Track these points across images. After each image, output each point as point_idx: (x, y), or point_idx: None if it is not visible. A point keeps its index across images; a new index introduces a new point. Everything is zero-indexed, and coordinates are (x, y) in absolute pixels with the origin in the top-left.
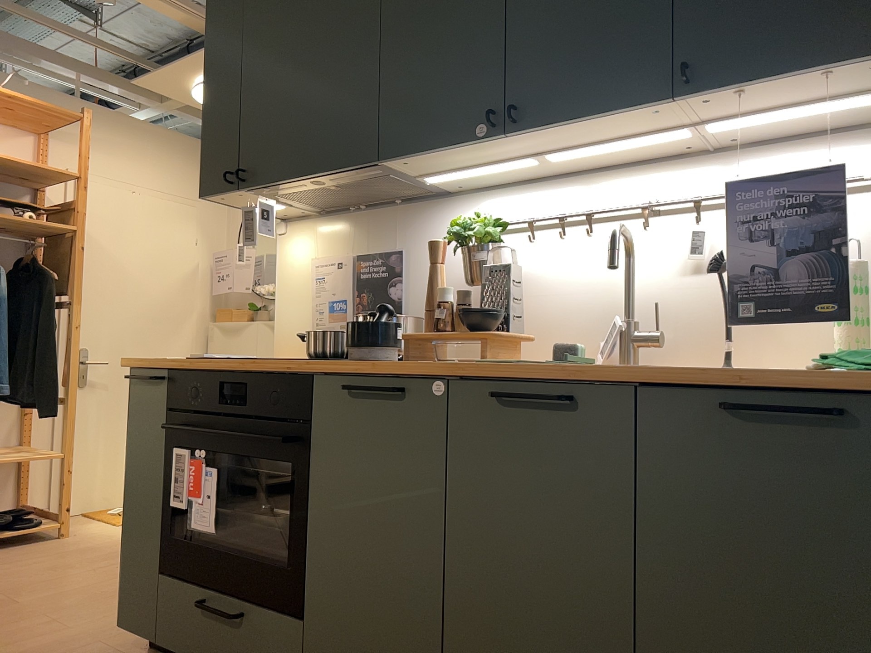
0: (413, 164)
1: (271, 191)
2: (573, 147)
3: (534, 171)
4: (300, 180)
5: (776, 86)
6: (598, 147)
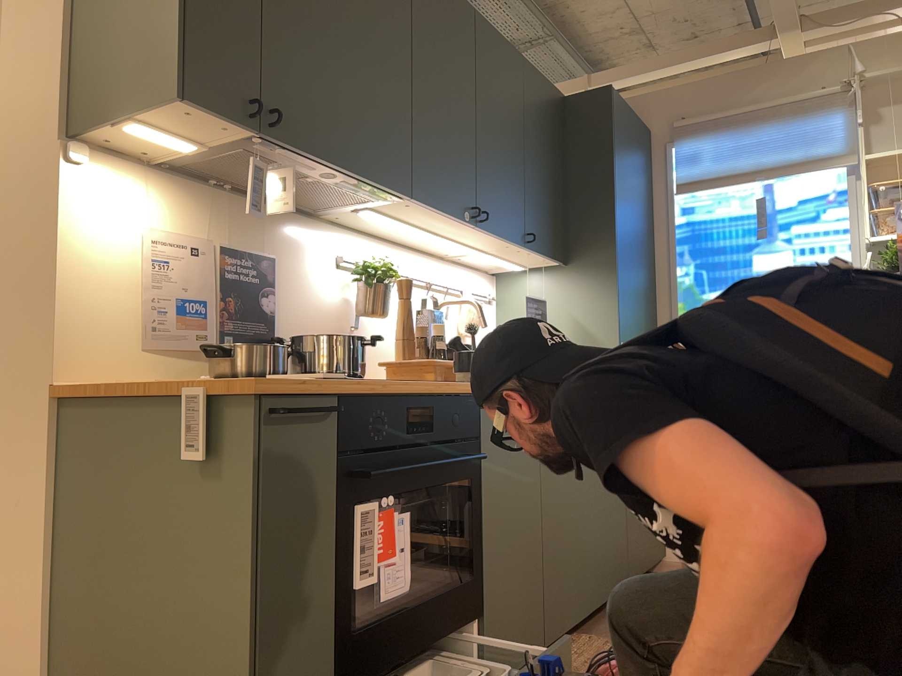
0: (401, 205)
1: (273, 151)
2: (451, 238)
3: (388, 231)
4: (330, 167)
5: (535, 255)
6: (457, 242)
